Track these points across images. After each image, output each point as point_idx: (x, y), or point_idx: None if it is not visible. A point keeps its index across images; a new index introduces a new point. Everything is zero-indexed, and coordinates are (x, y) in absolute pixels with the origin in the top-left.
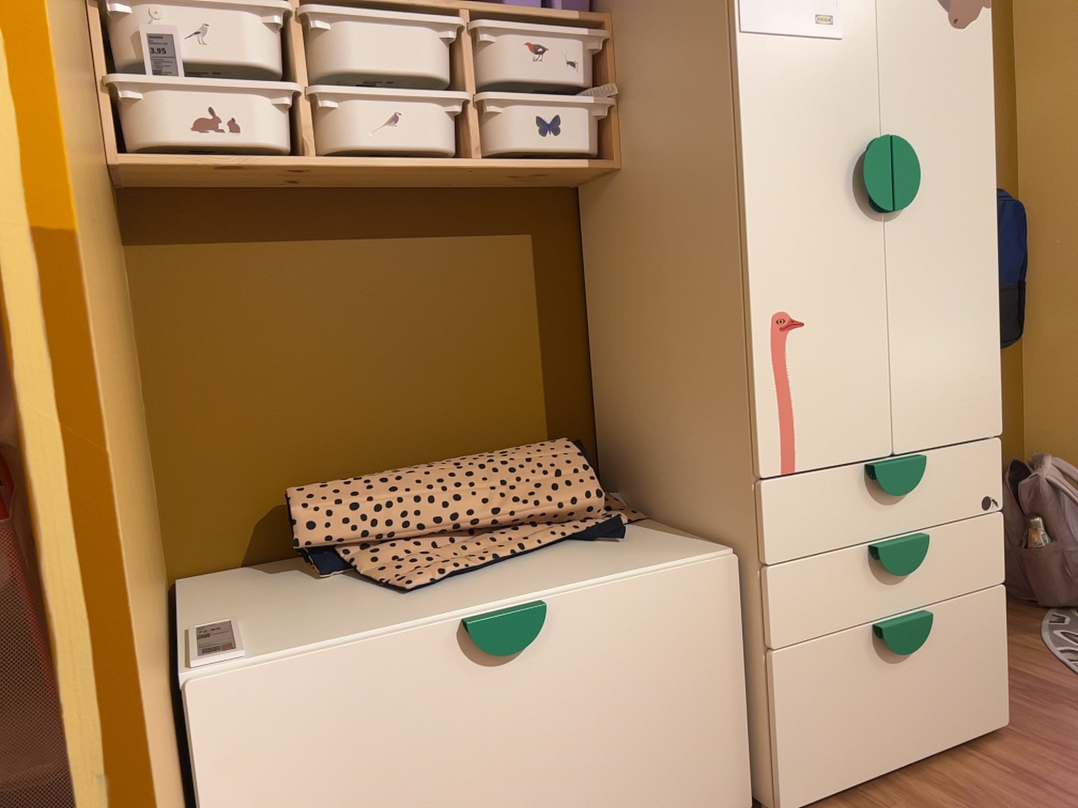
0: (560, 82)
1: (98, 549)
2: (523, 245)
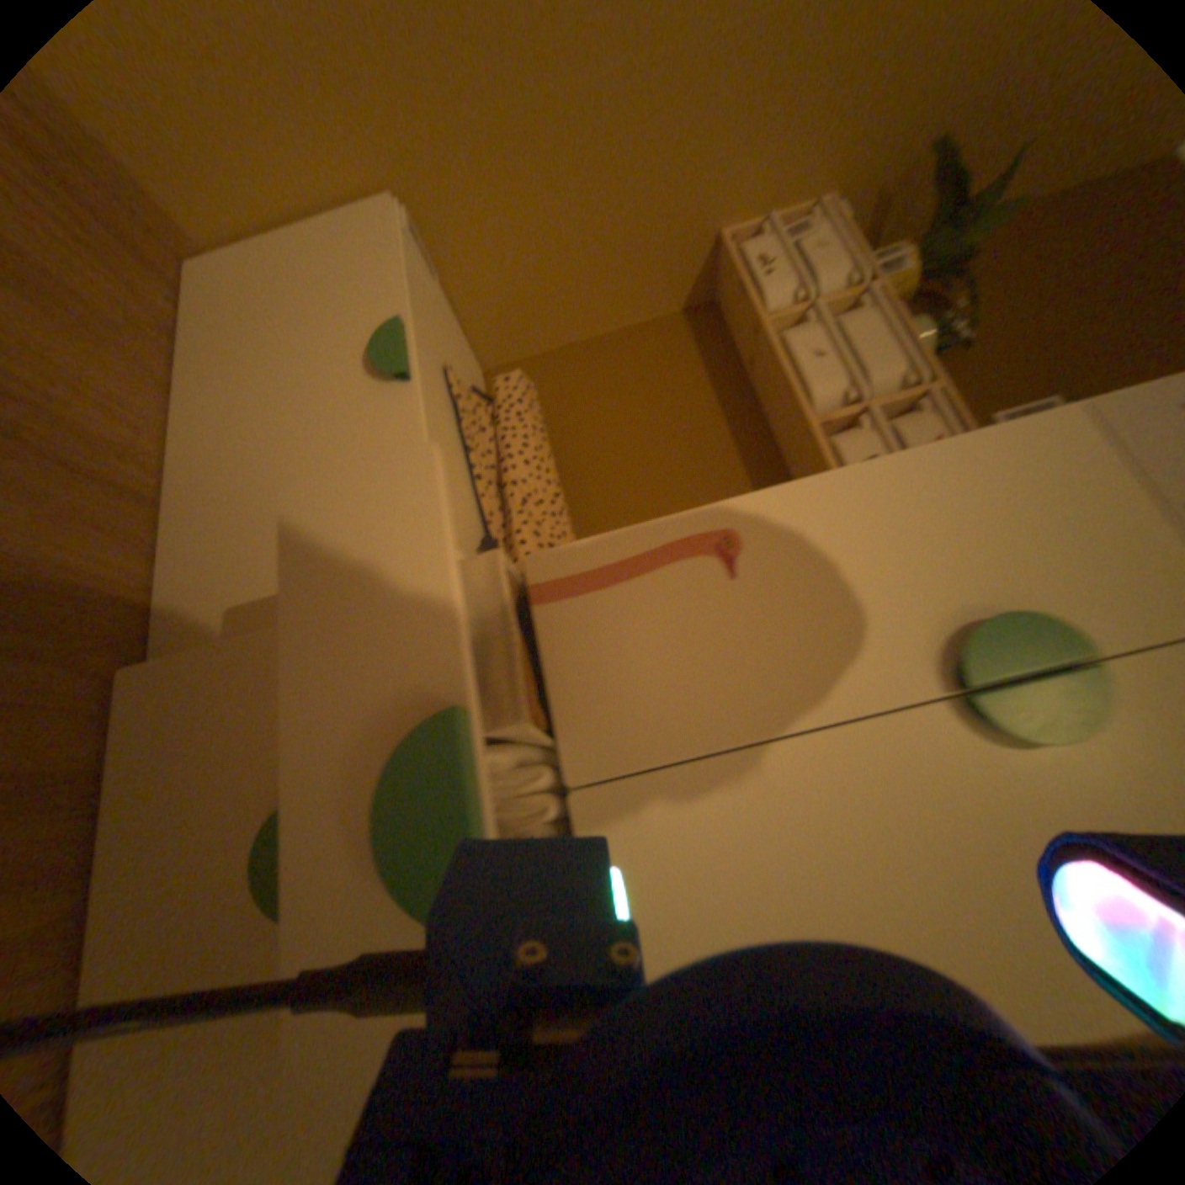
0: None
1: None
2: None
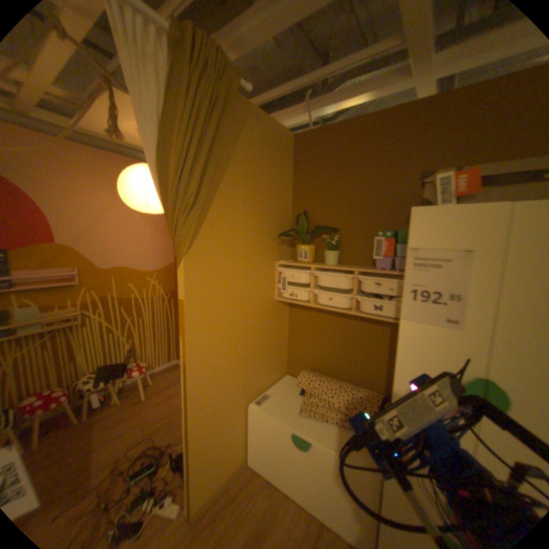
0: (386, 294)
1: (189, 401)
2: (387, 331)
